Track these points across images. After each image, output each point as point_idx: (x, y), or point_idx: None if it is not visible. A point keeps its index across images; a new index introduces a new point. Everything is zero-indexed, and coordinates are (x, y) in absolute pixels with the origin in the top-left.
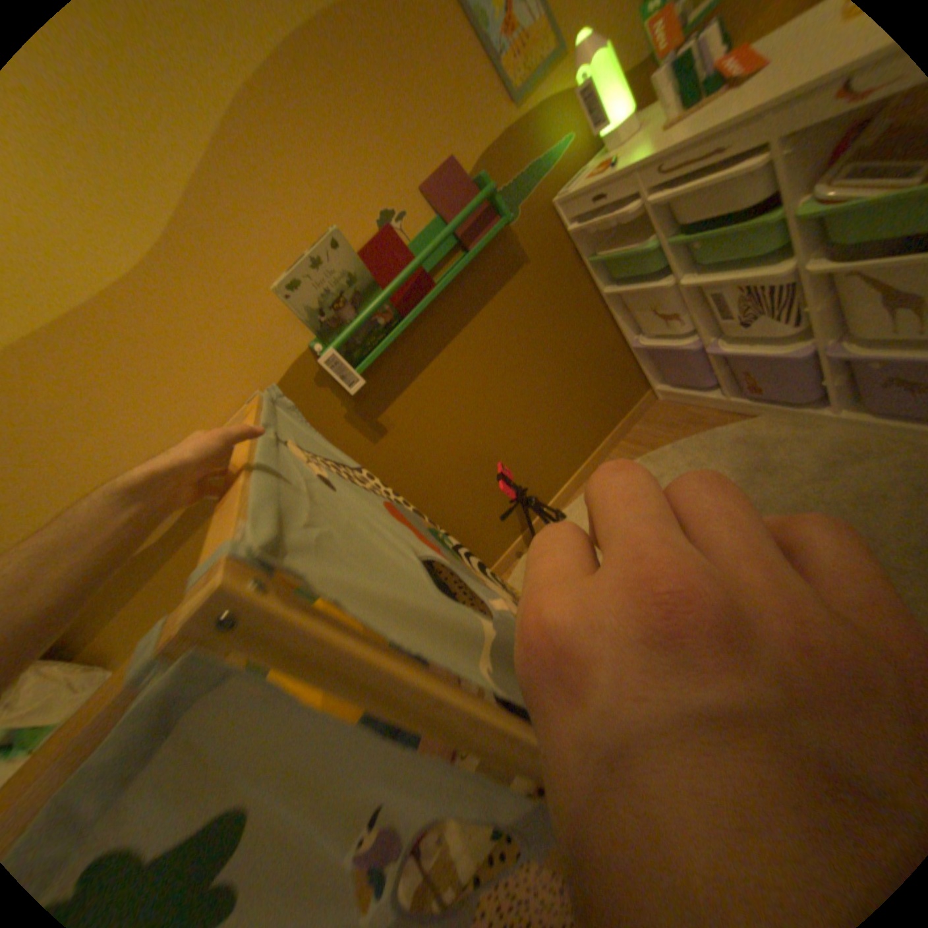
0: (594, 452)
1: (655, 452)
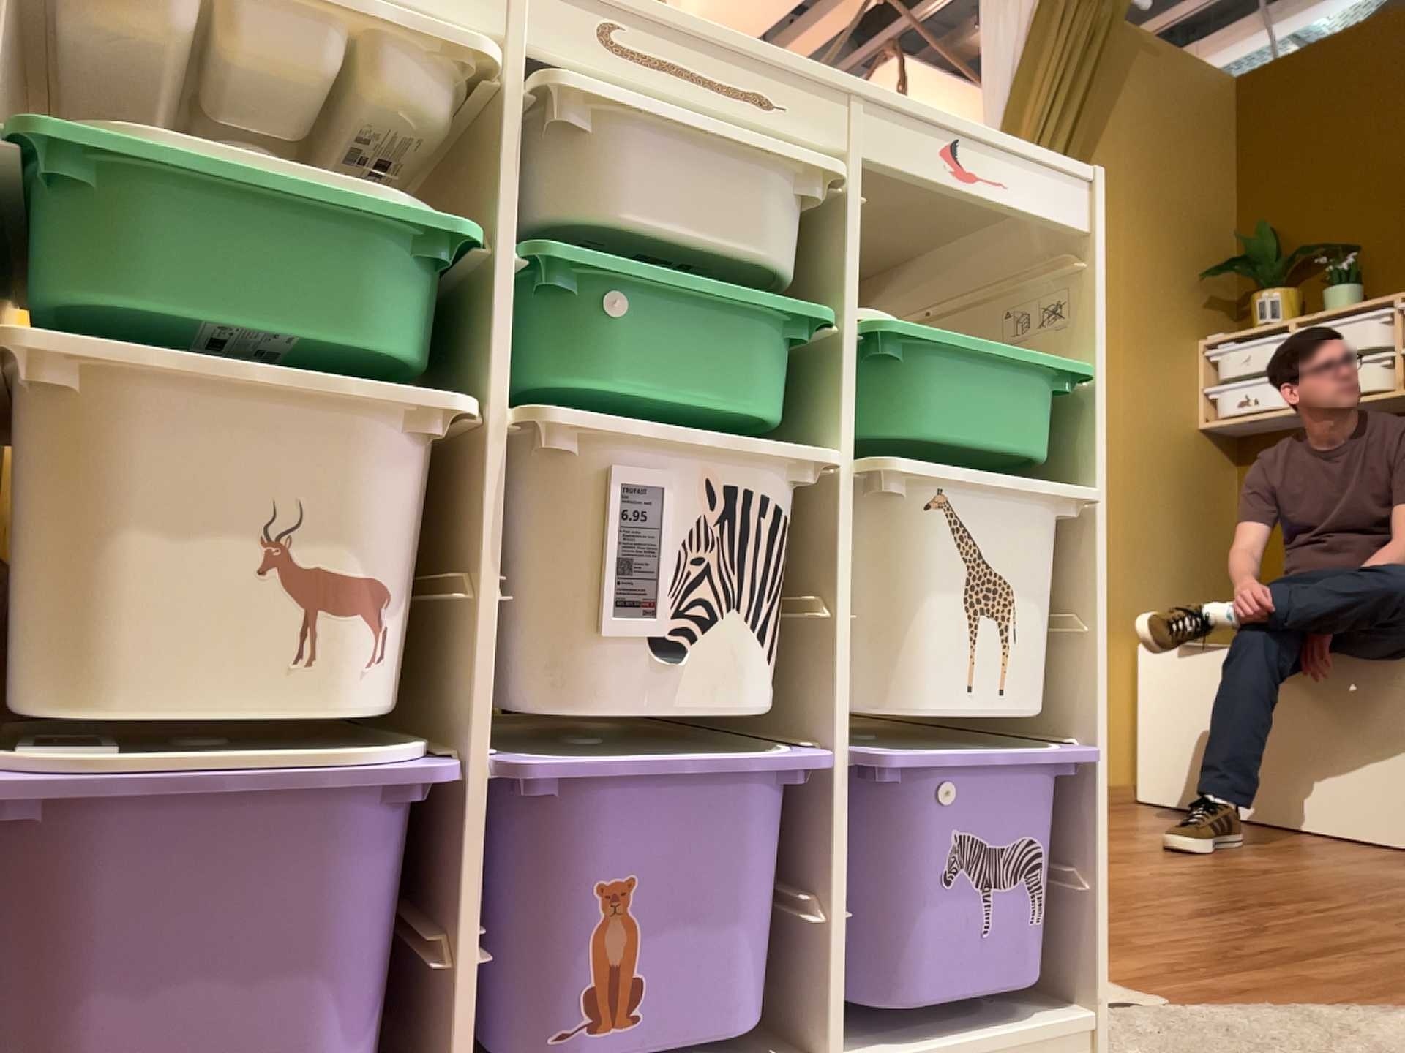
0: None
1: None
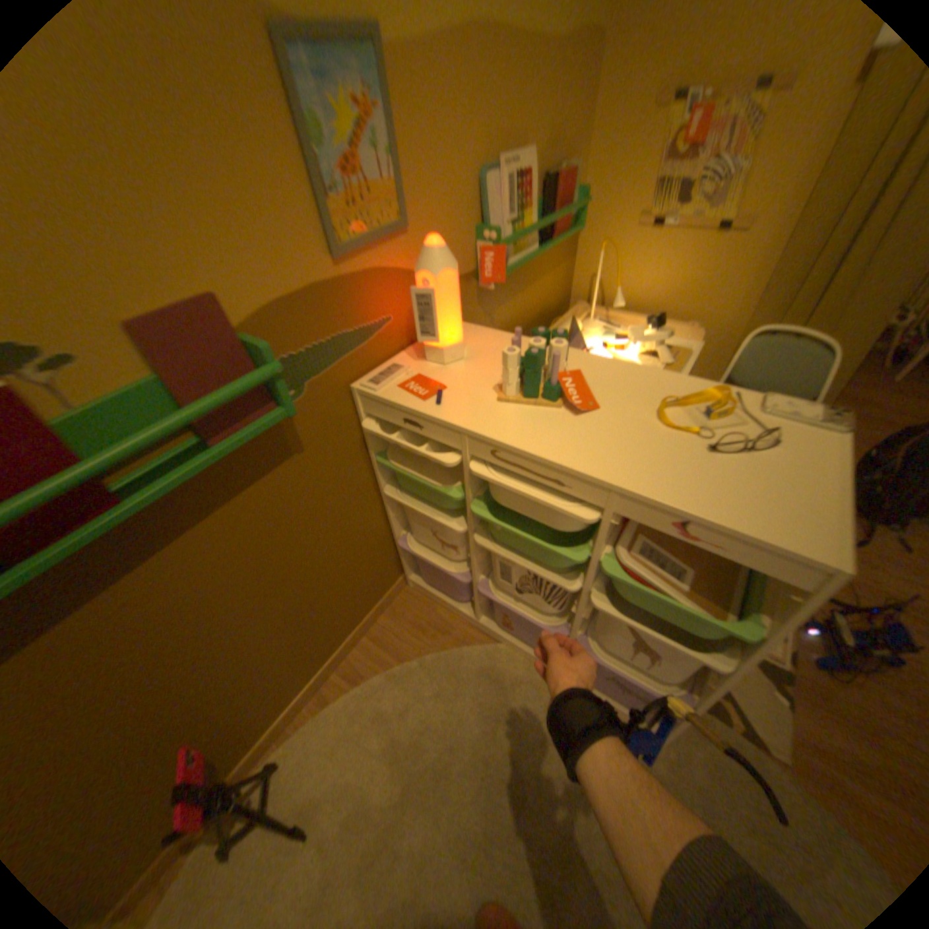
0: (331, 658)
1: (401, 668)
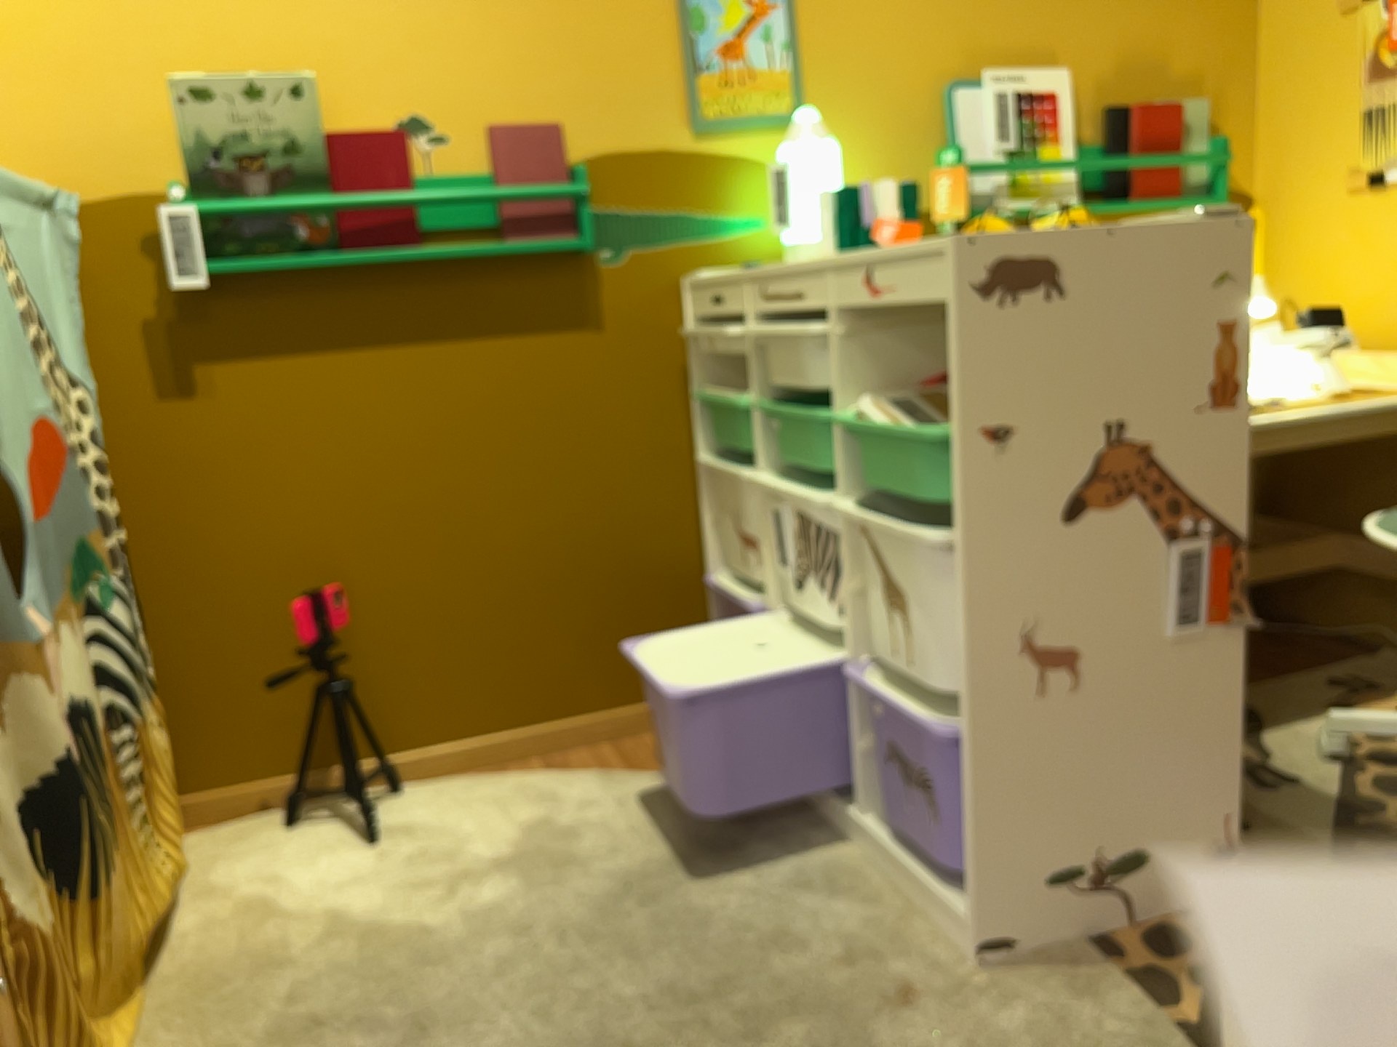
0: (541, 724)
1: (623, 774)
